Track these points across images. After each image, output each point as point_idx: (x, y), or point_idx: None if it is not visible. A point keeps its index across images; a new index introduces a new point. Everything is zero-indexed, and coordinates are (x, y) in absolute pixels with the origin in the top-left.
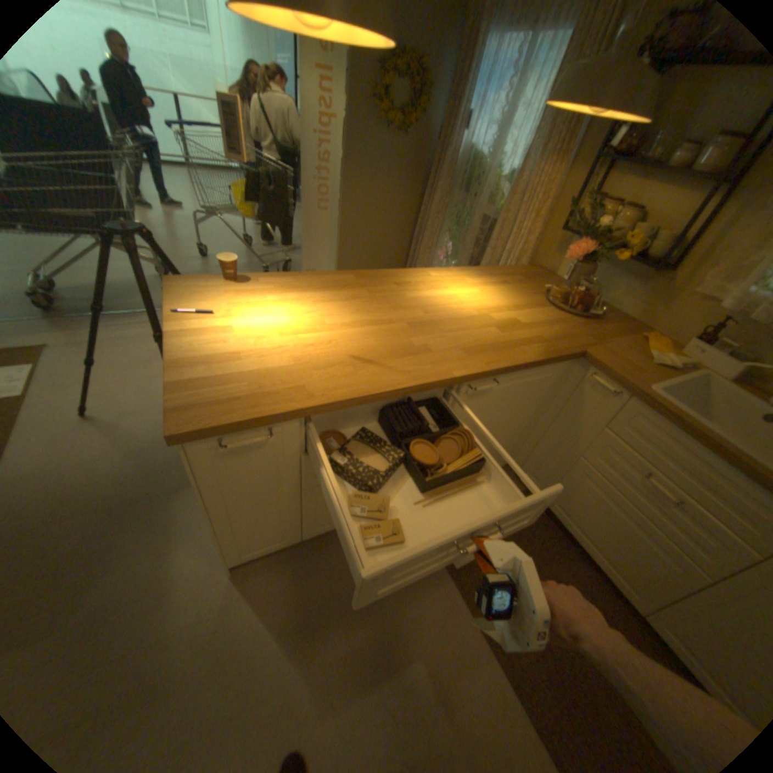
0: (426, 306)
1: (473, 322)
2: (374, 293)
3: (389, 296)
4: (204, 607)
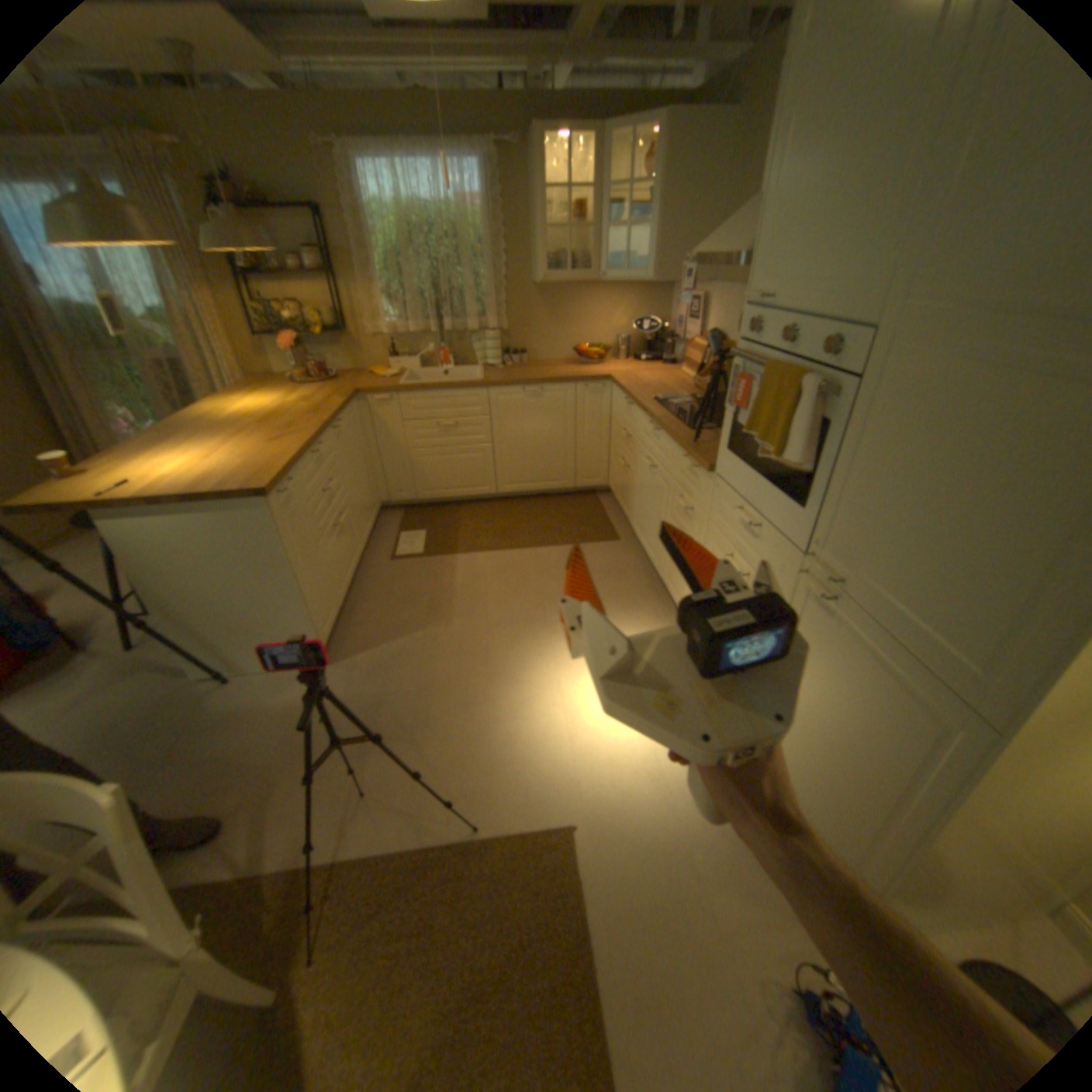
0: (245, 417)
1: (286, 408)
2: (196, 430)
3: (210, 426)
4: (337, 680)
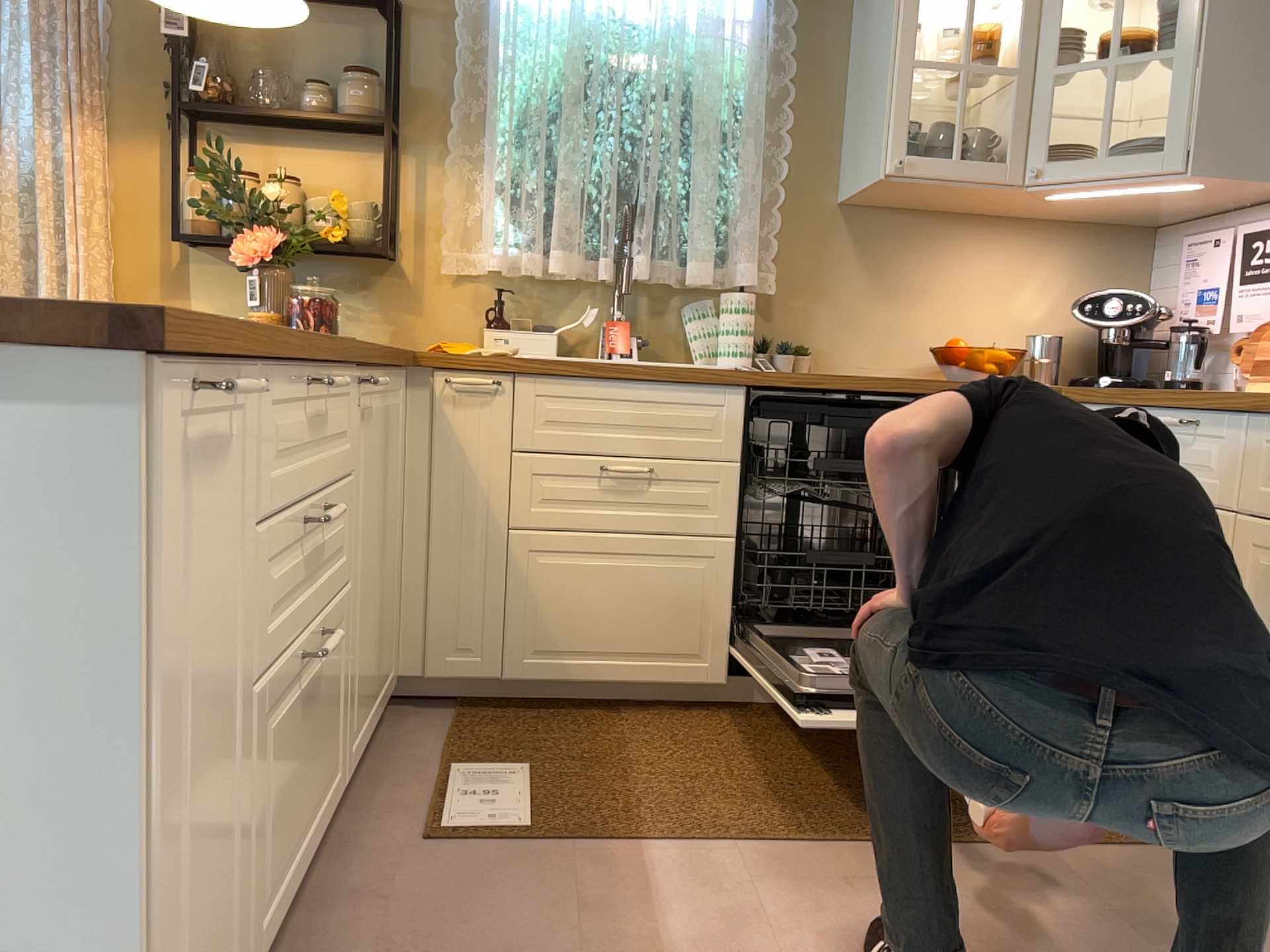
0: None
1: None
2: None
3: None
4: None
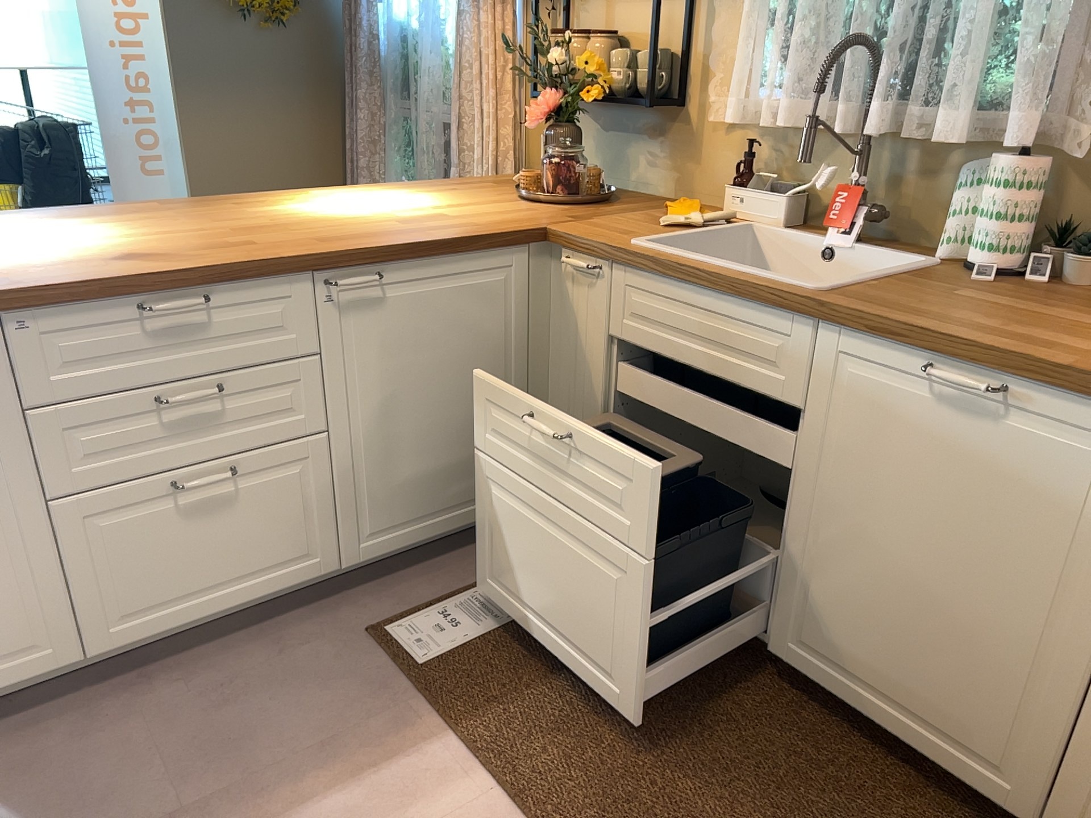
0: (281, 216)
1: (358, 221)
2: (190, 213)
3: (217, 213)
4: None
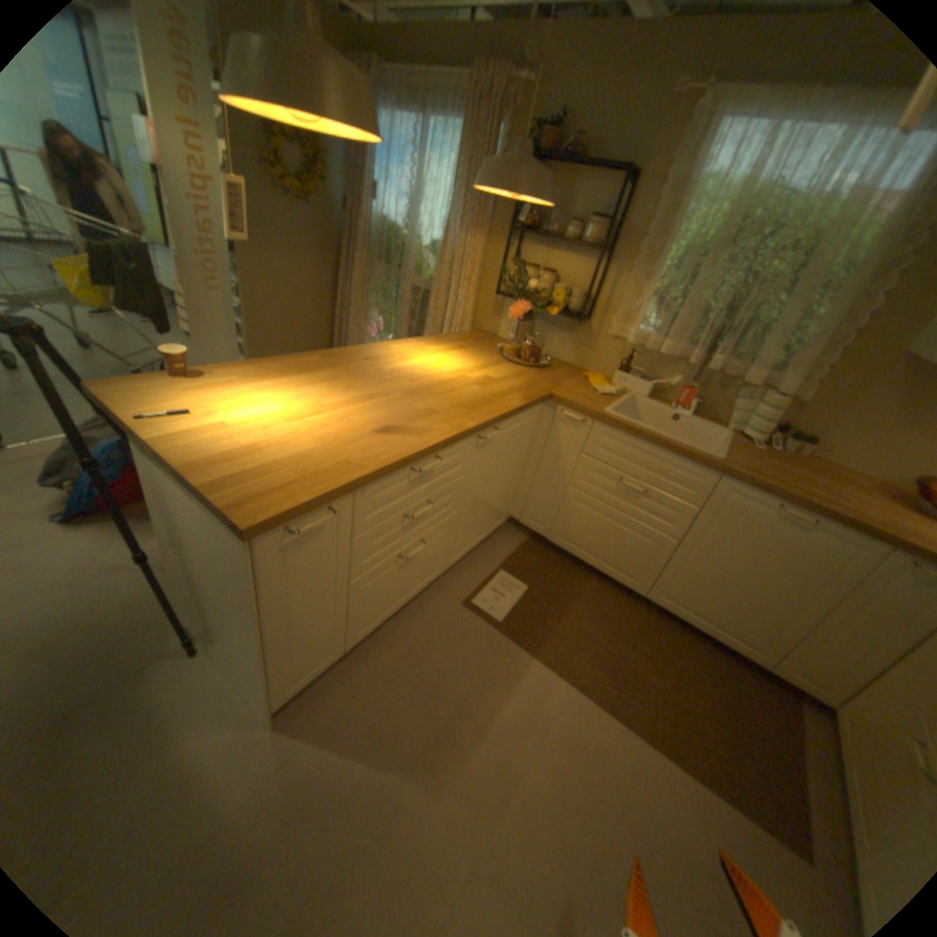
0: (408, 376)
1: (456, 384)
2: (351, 370)
3: (367, 371)
4: (255, 770)
